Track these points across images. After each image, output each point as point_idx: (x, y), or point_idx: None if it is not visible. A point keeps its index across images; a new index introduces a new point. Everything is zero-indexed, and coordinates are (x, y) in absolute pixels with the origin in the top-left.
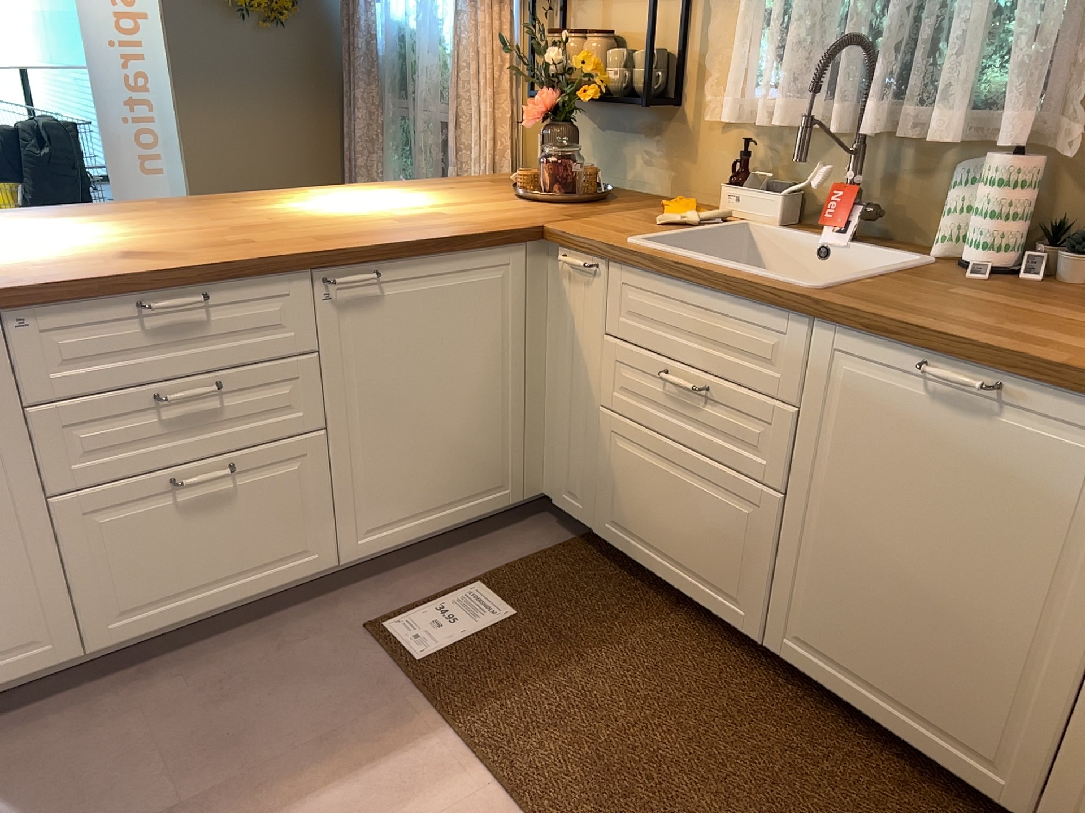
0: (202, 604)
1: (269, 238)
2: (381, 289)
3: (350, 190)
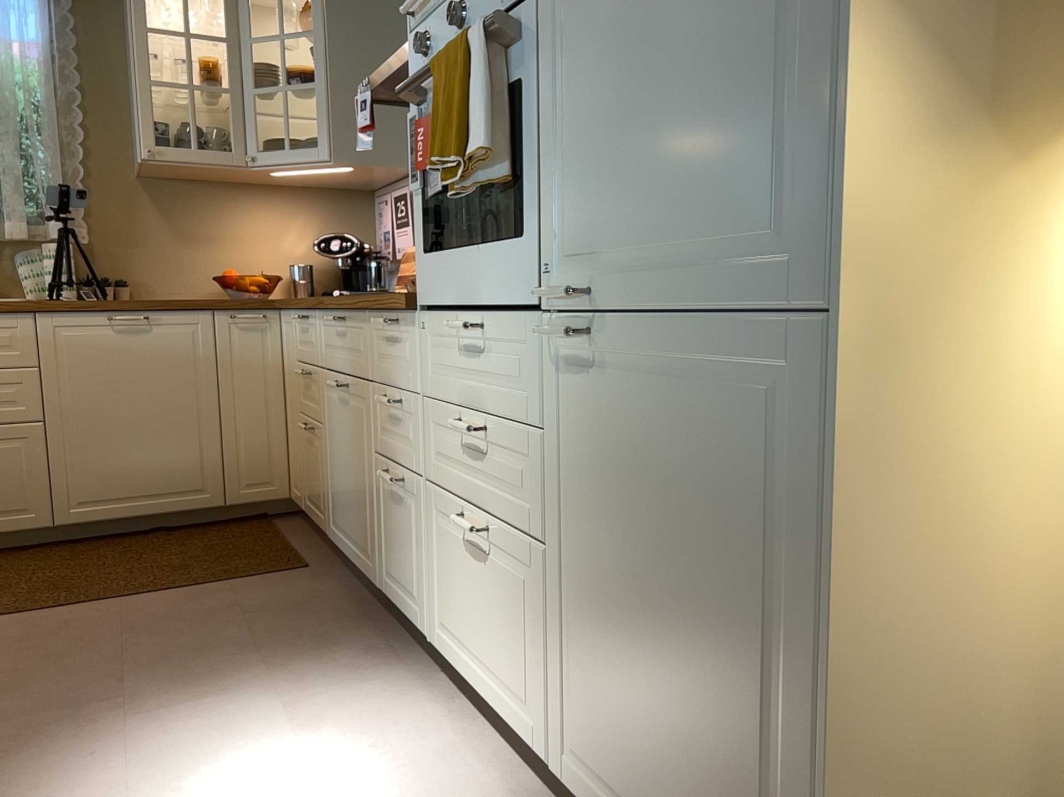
0: None
1: None
2: None
3: None
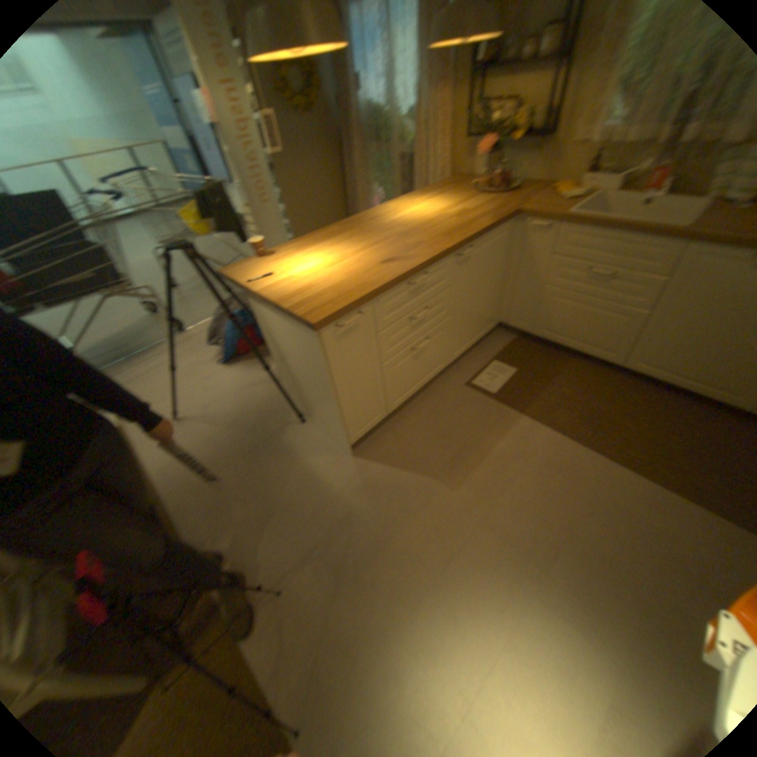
0: (416, 388)
1: (425, 238)
2: (471, 253)
3: (405, 202)
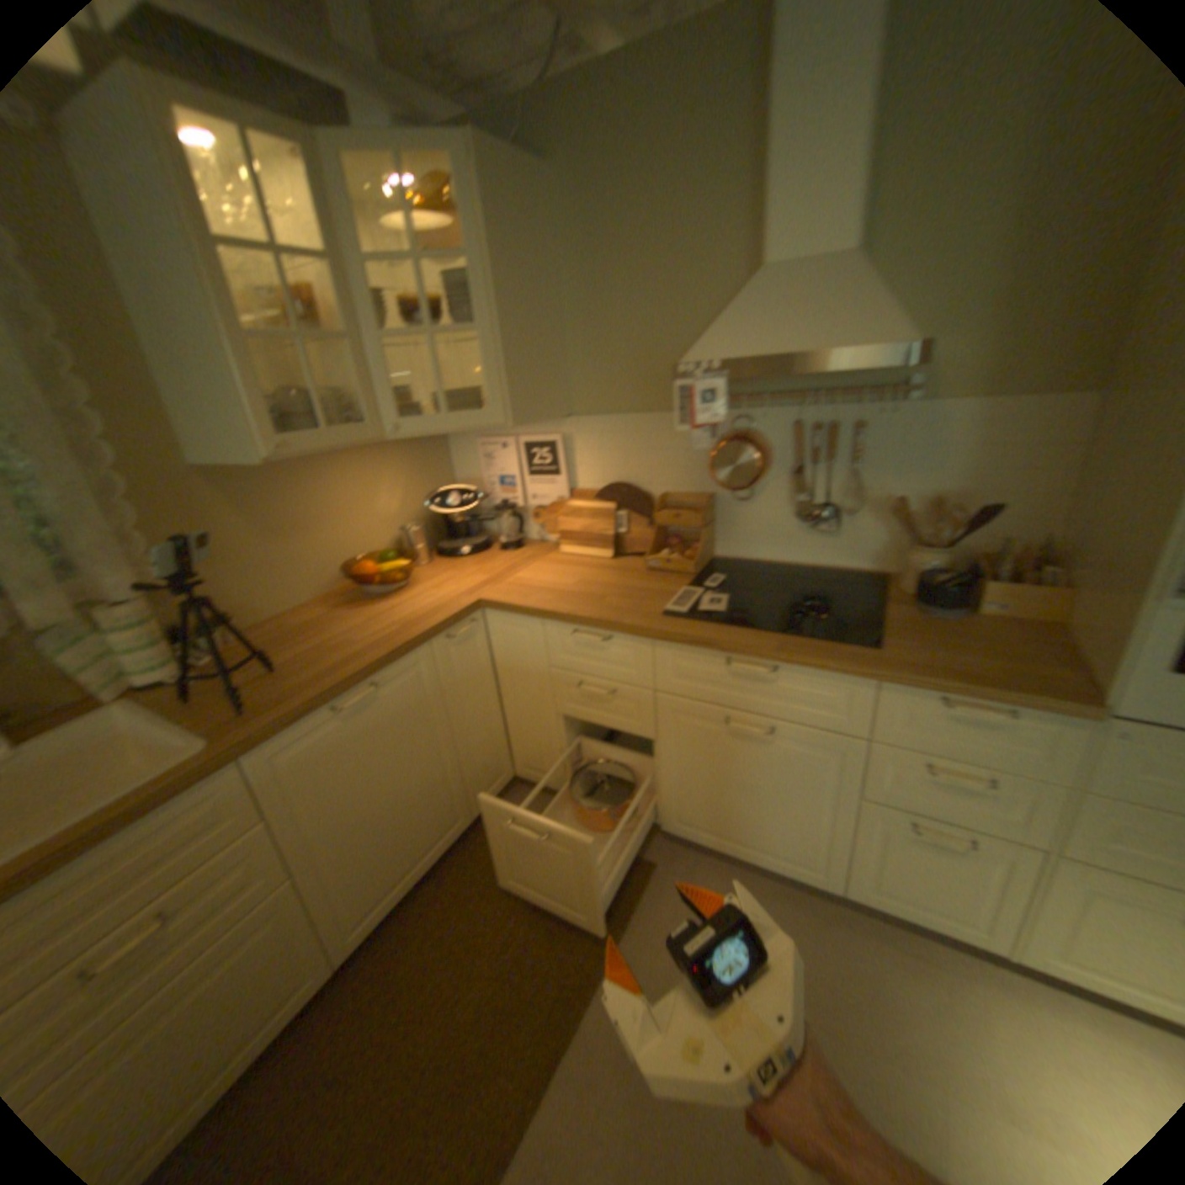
0: None
1: None
2: None
3: None
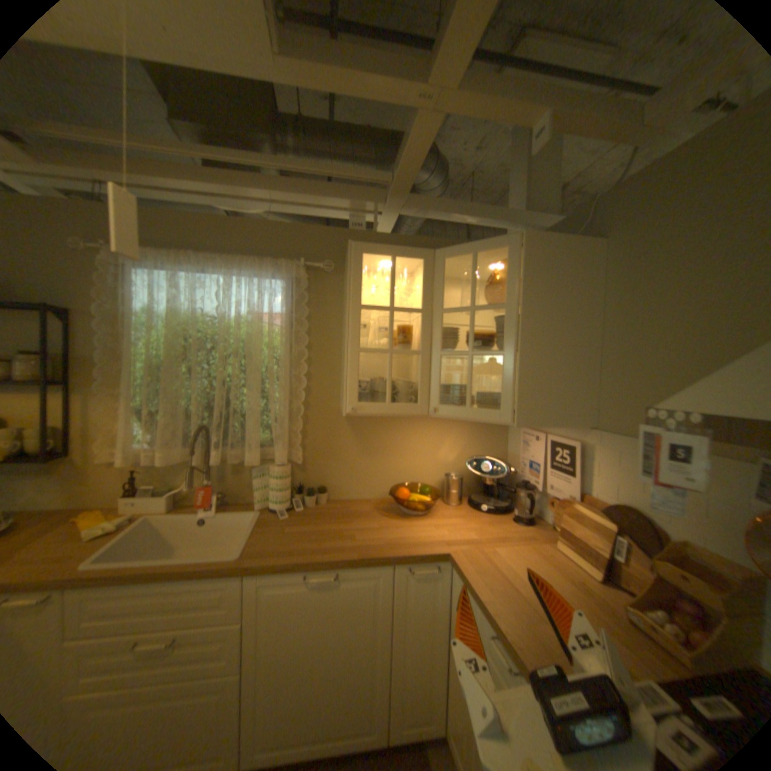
0: None
1: None
2: None
3: None
